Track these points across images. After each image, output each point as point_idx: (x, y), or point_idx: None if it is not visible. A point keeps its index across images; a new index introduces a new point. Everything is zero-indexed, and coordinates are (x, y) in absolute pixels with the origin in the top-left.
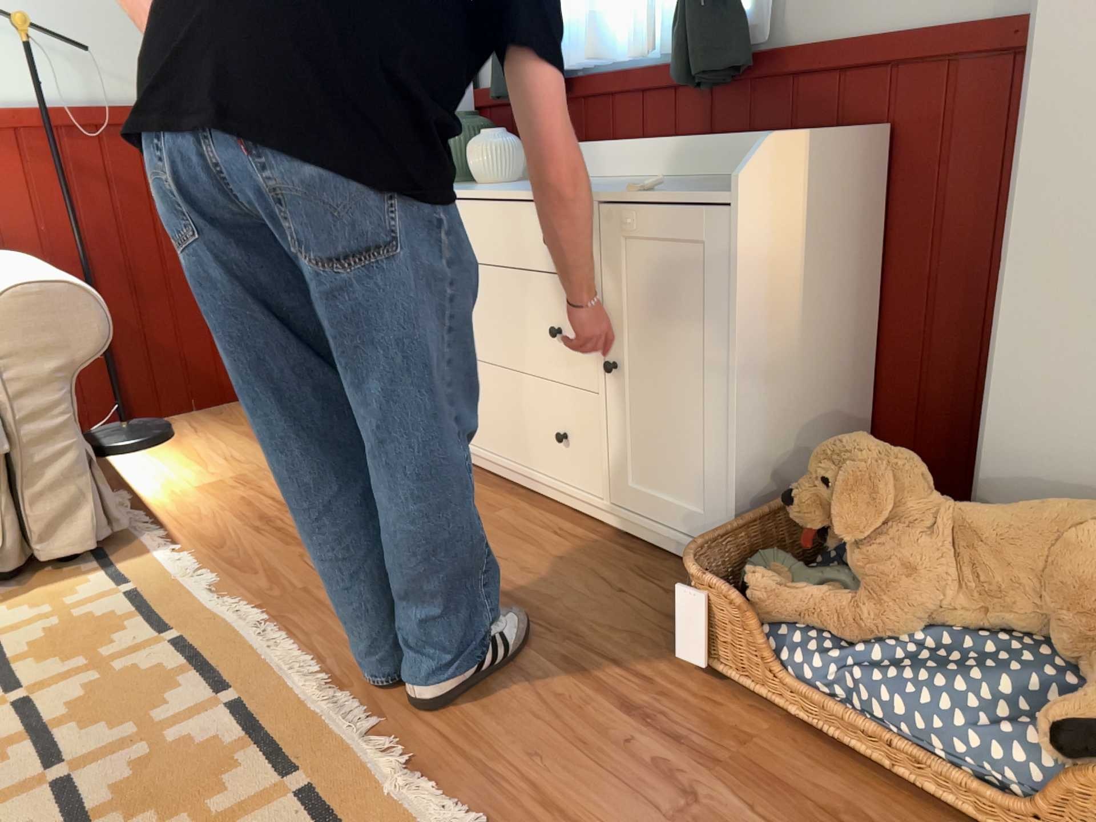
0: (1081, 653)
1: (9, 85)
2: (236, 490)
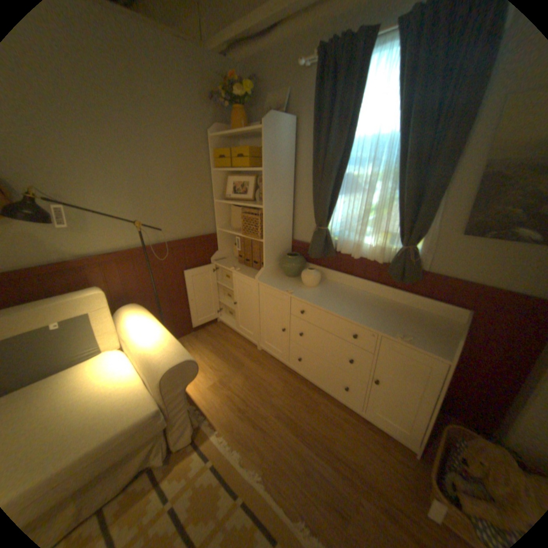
0: None
1: (128, 239)
2: (222, 389)
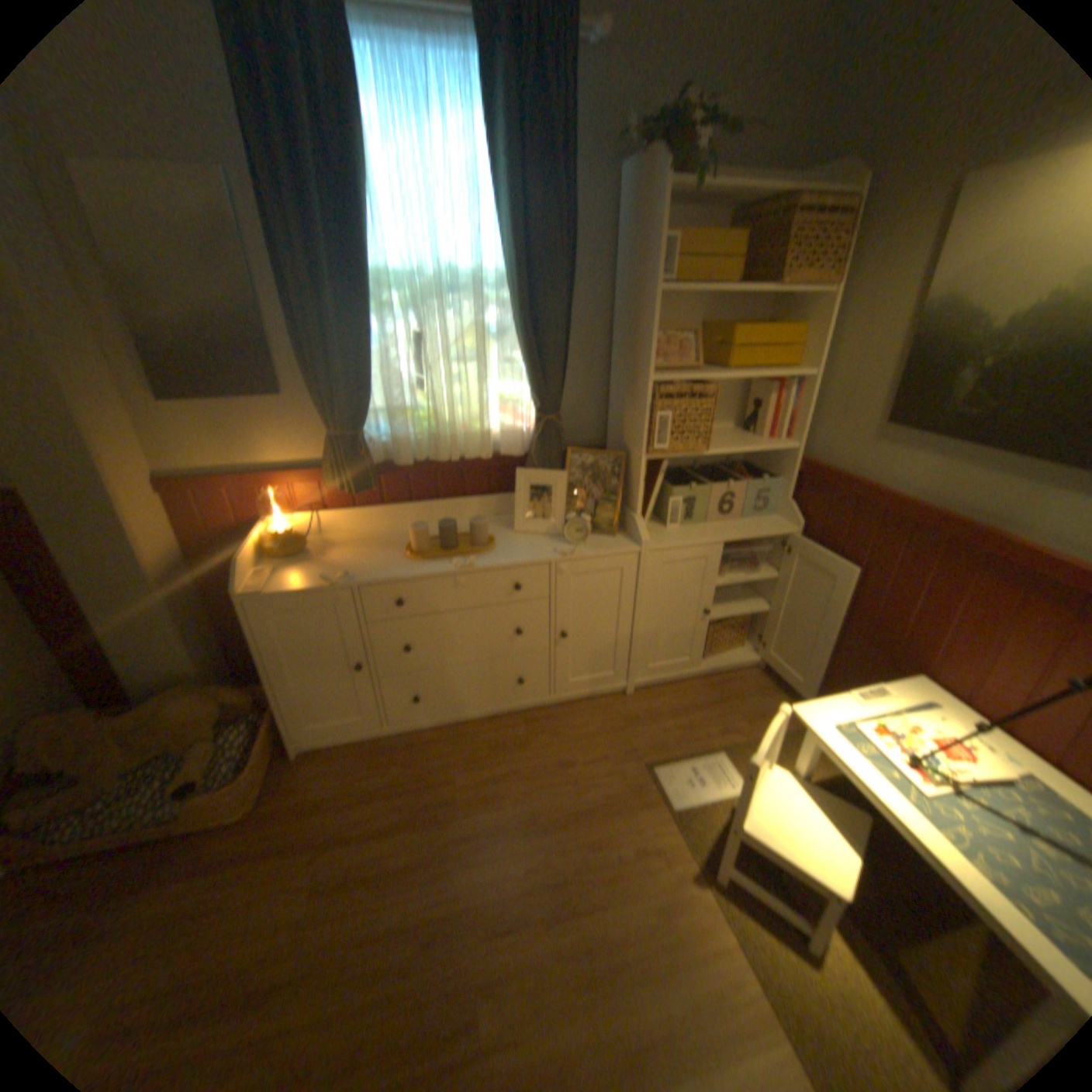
0: (181, 756)
1: None
2: None
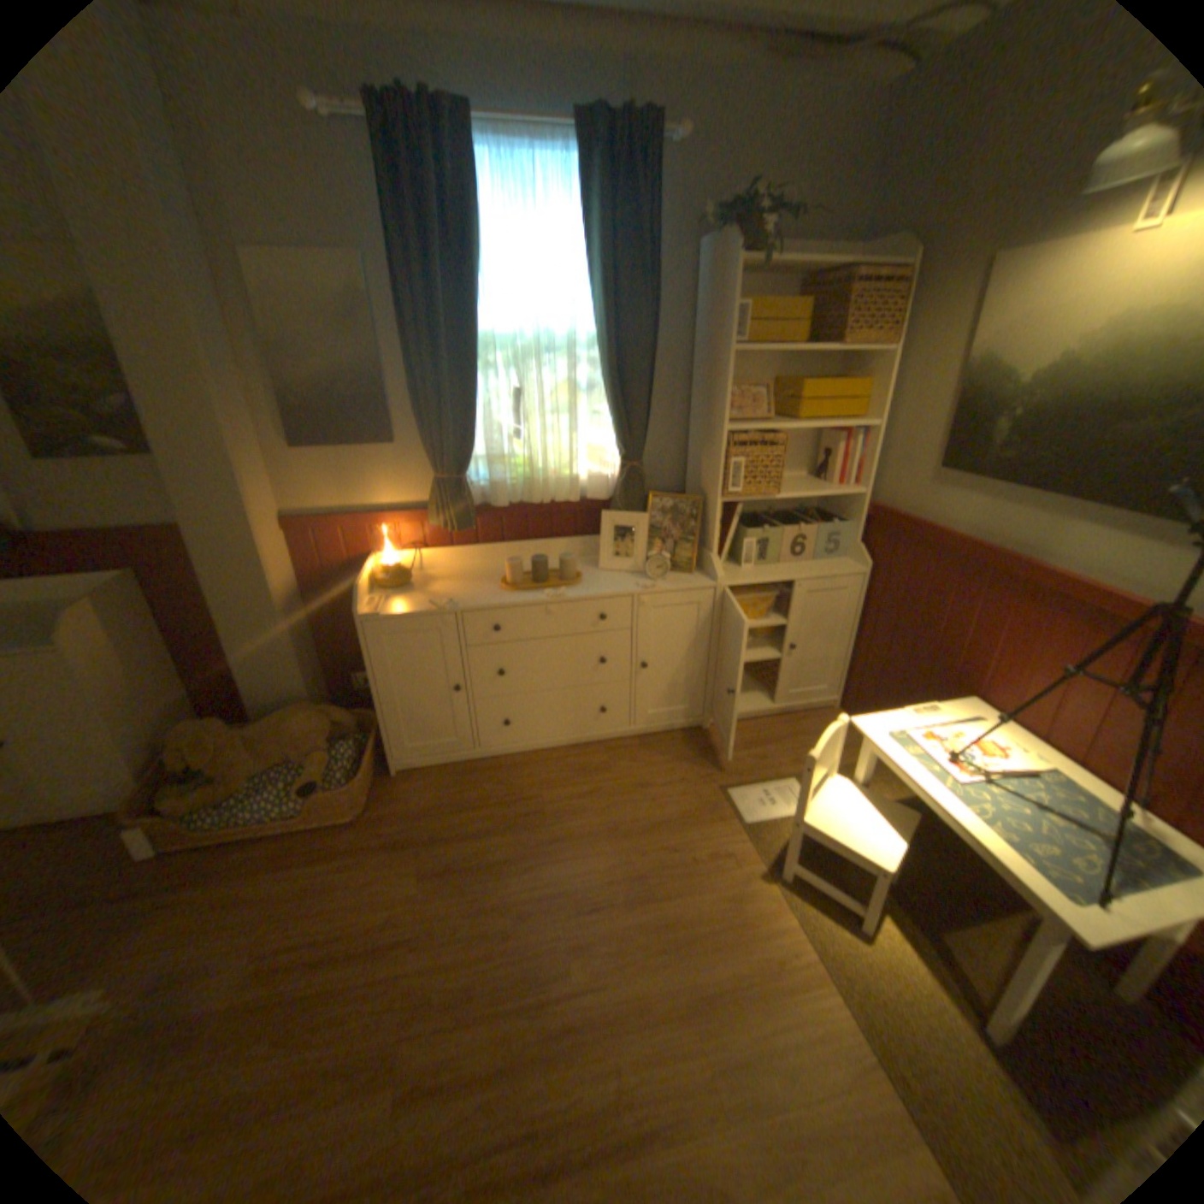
0: (300, 762)
1: None
2: None
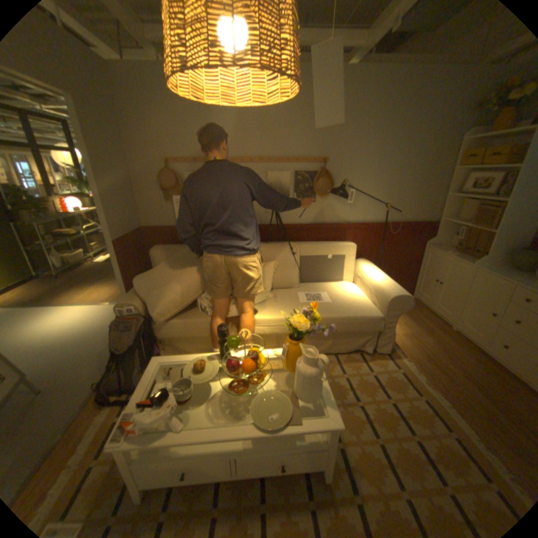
0: None
1: (374, 216)
2: (414, 340)
